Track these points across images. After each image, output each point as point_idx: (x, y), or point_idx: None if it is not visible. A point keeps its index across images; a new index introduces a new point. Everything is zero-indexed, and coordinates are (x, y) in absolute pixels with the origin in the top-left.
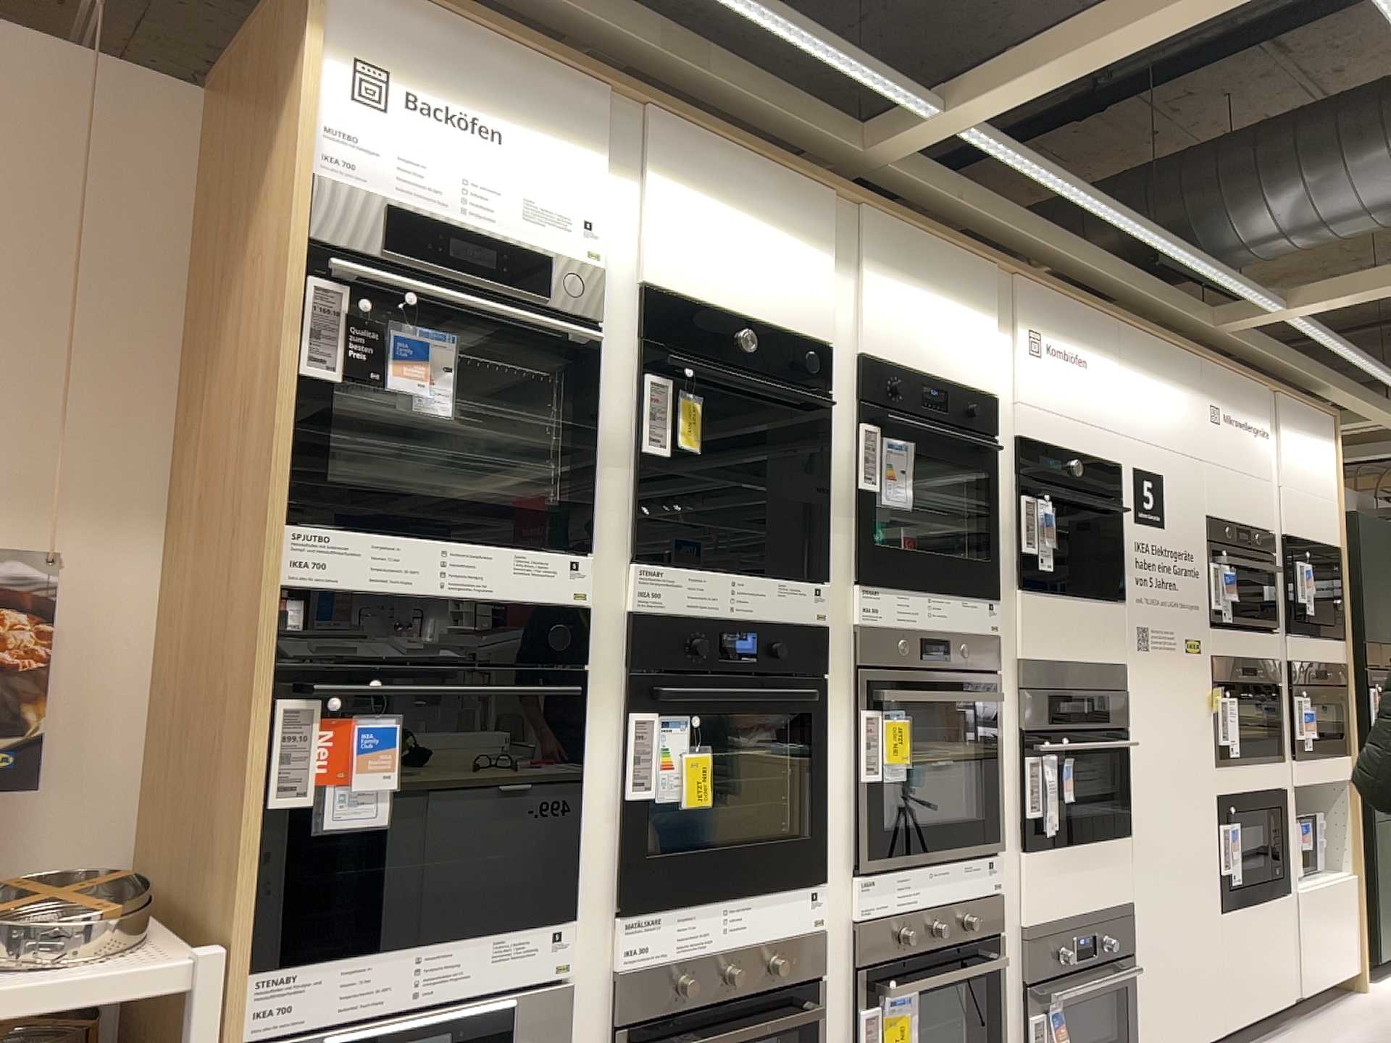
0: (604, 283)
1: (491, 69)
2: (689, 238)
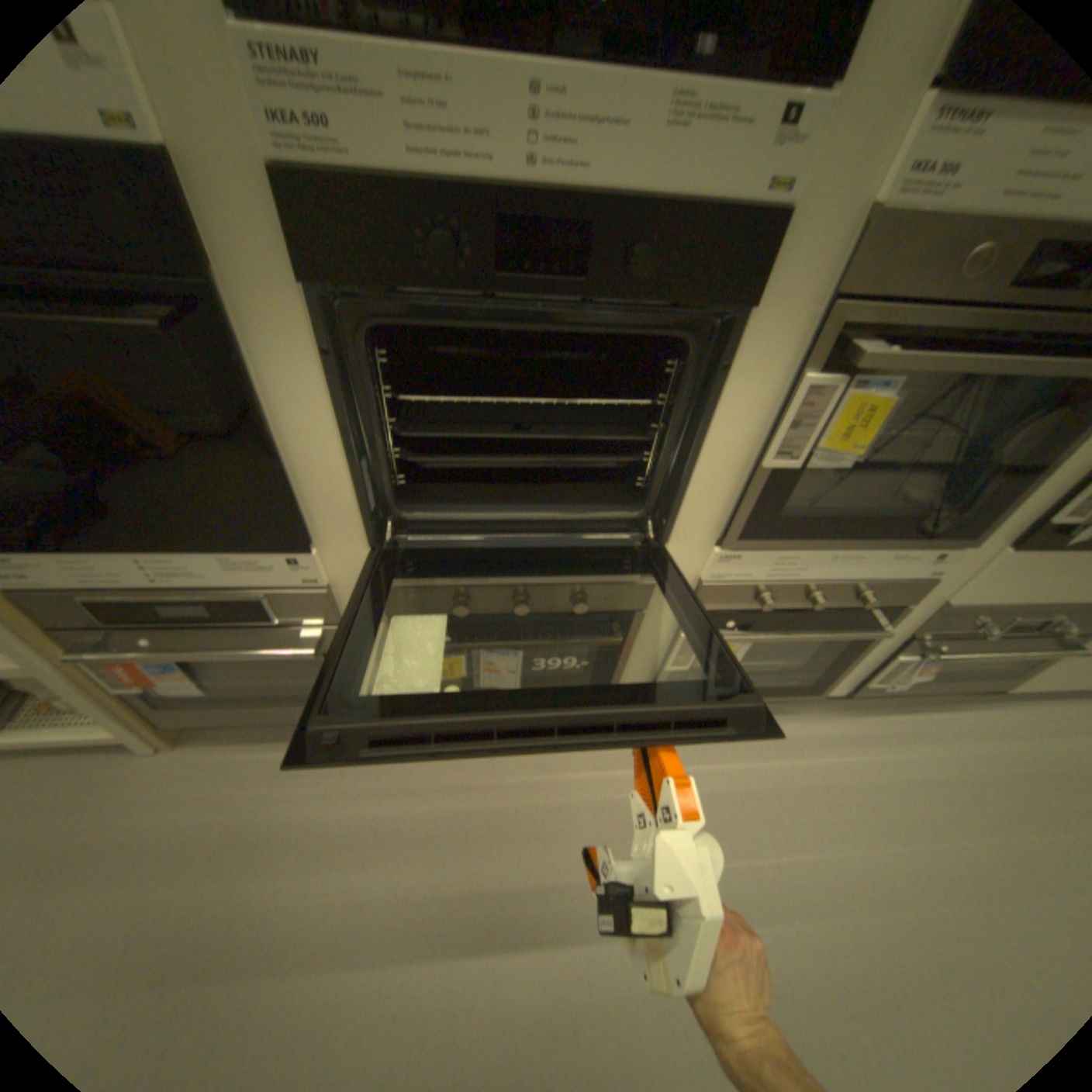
0: None
1: None
2: None
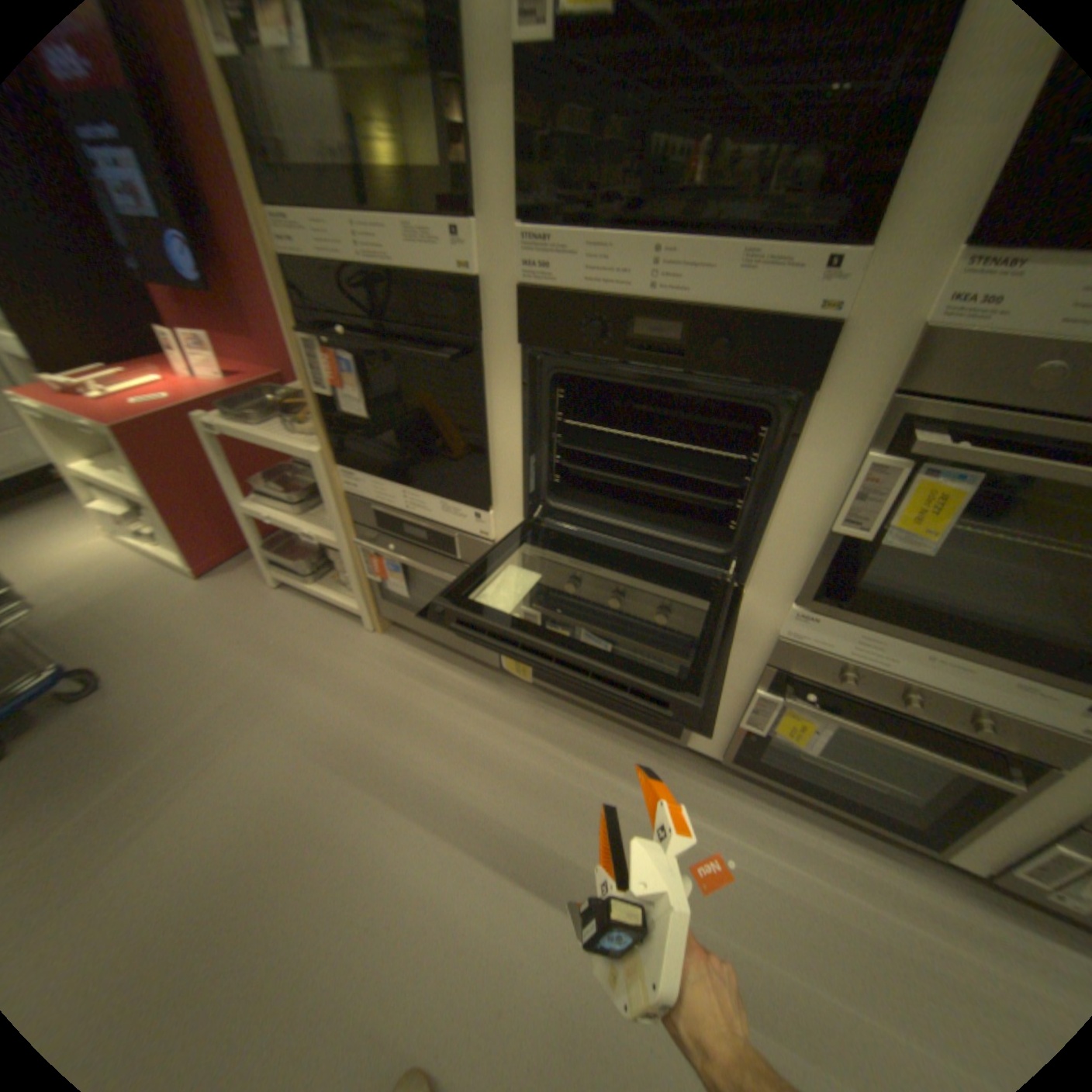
0: None
1: None
2: None
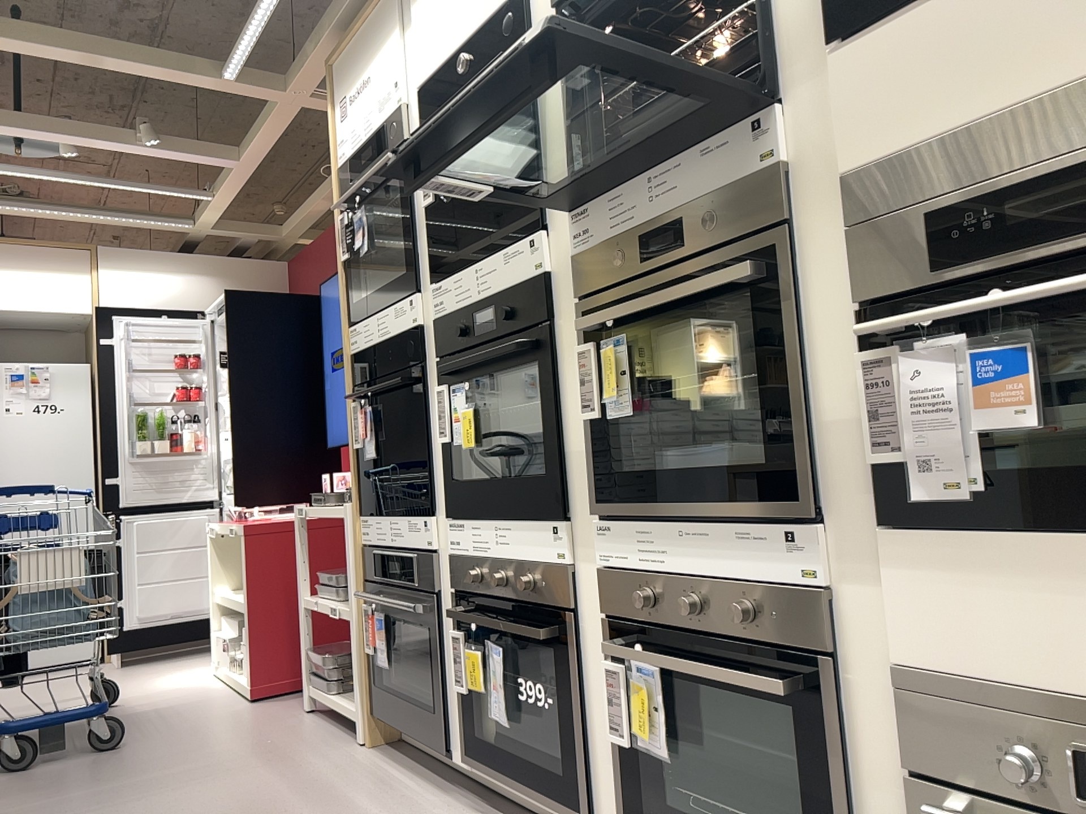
0: (398, 110)
1: (359, 42)
2: (428, 21)
